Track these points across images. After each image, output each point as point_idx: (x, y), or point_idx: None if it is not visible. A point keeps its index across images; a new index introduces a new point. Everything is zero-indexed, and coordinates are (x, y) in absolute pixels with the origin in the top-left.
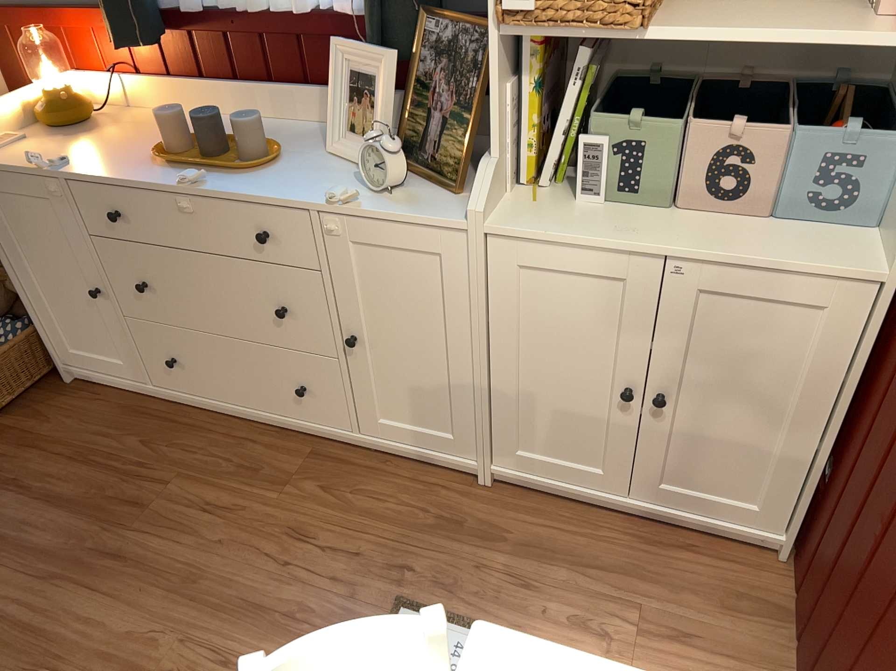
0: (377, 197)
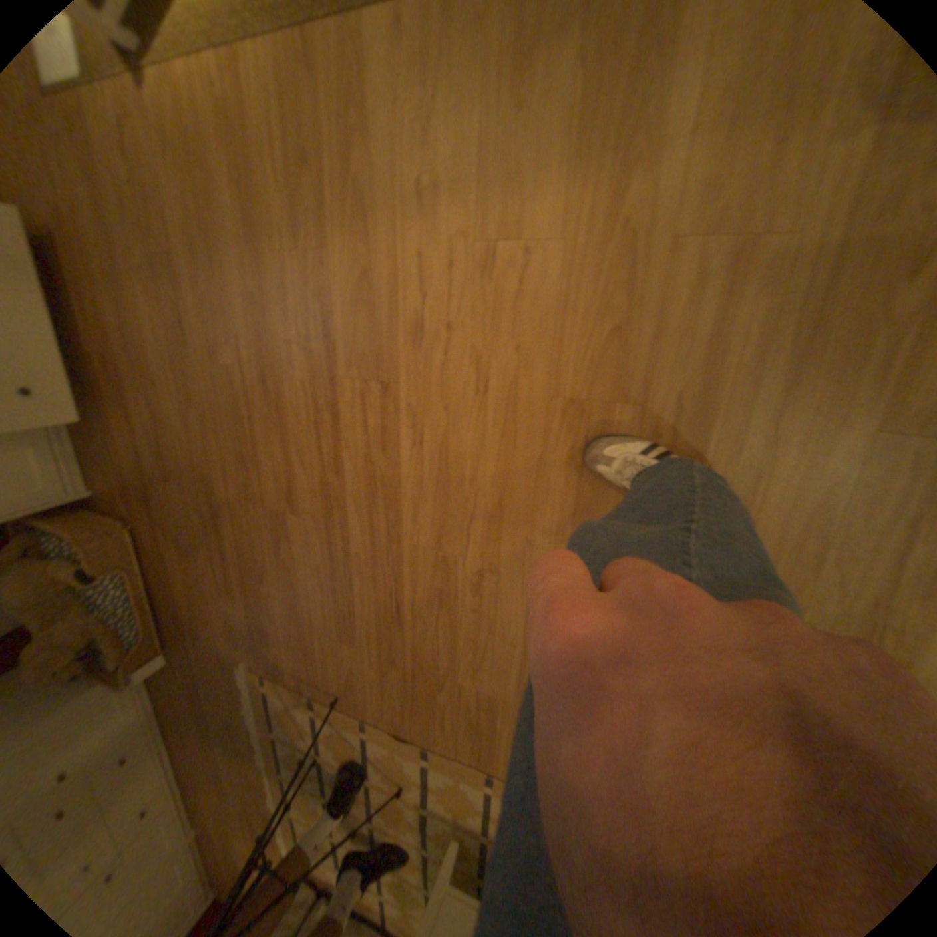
0: None
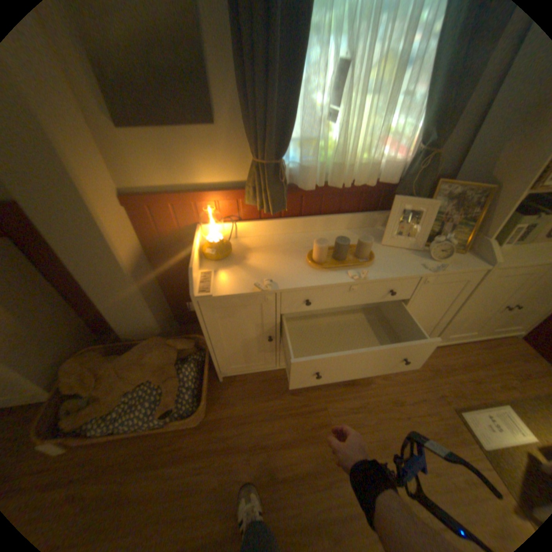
0: (443, 263)
